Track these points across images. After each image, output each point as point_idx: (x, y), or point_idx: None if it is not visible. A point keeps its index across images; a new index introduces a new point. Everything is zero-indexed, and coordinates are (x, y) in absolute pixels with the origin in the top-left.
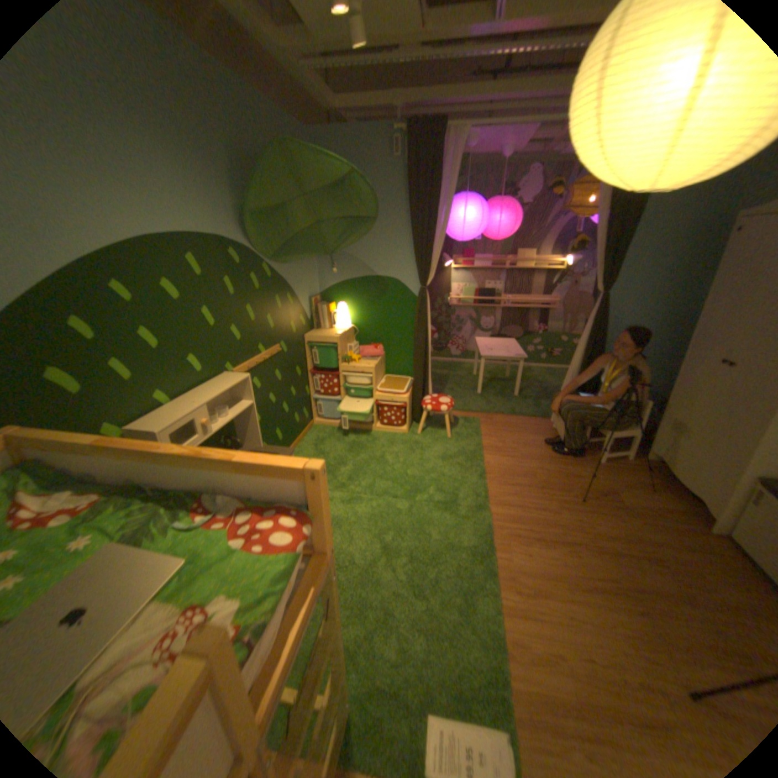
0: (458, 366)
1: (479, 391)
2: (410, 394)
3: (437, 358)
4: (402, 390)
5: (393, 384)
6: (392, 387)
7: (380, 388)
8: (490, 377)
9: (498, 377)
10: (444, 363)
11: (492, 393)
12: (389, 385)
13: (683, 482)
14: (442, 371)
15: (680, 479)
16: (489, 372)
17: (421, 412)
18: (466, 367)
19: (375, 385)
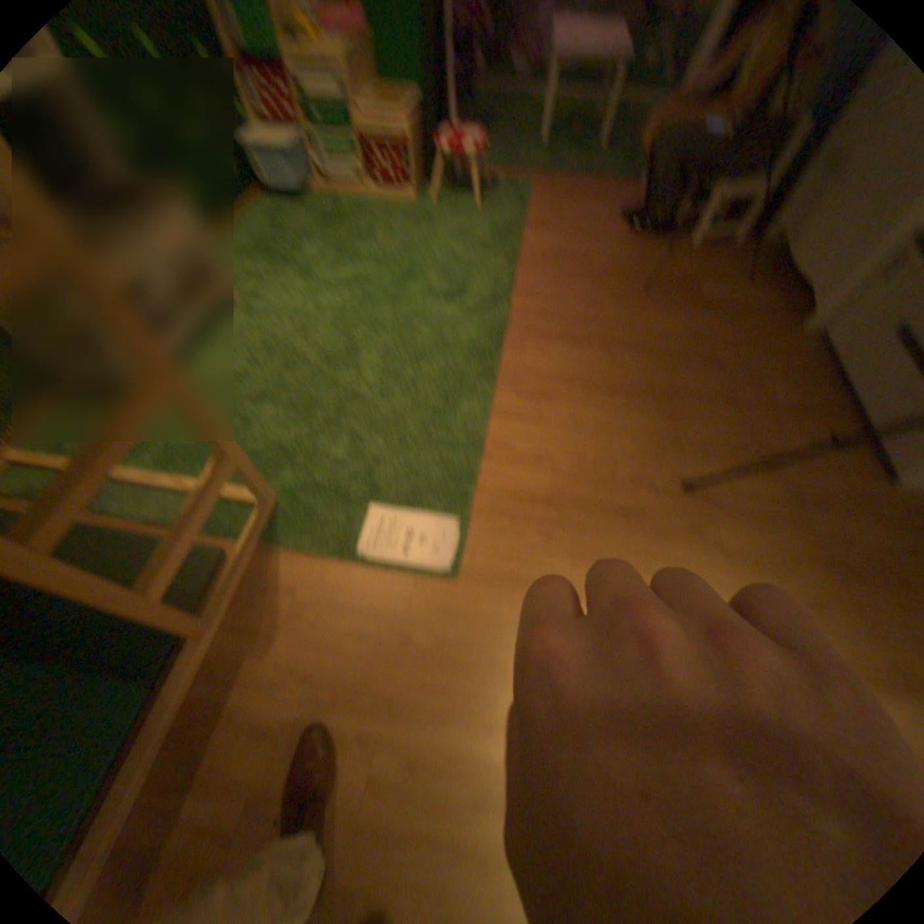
0: (523, 91)
1: (545, 130)
2: (414, 113)
3: (490, 75)
4: (399, 101)
5: (386, 91)
6: (381, 96)
7: (360, 96)
8: (570, 110)
9: (584, 110)
10: (500, 86)
11: (565, 135)
12: (377, 92)
13: (798, 261)
14: (493, 99)
15: (796, 257)
16: (572, 102)
17: (437, 155)
18: (535, 93)
19: (351, 89)
